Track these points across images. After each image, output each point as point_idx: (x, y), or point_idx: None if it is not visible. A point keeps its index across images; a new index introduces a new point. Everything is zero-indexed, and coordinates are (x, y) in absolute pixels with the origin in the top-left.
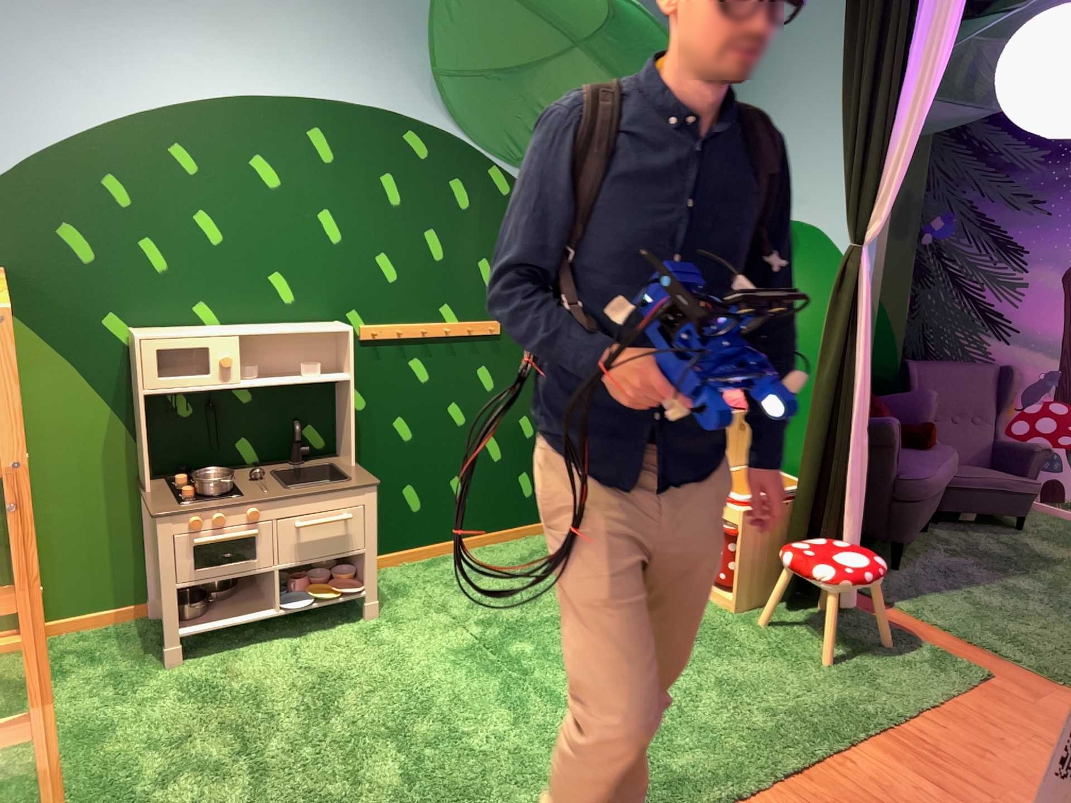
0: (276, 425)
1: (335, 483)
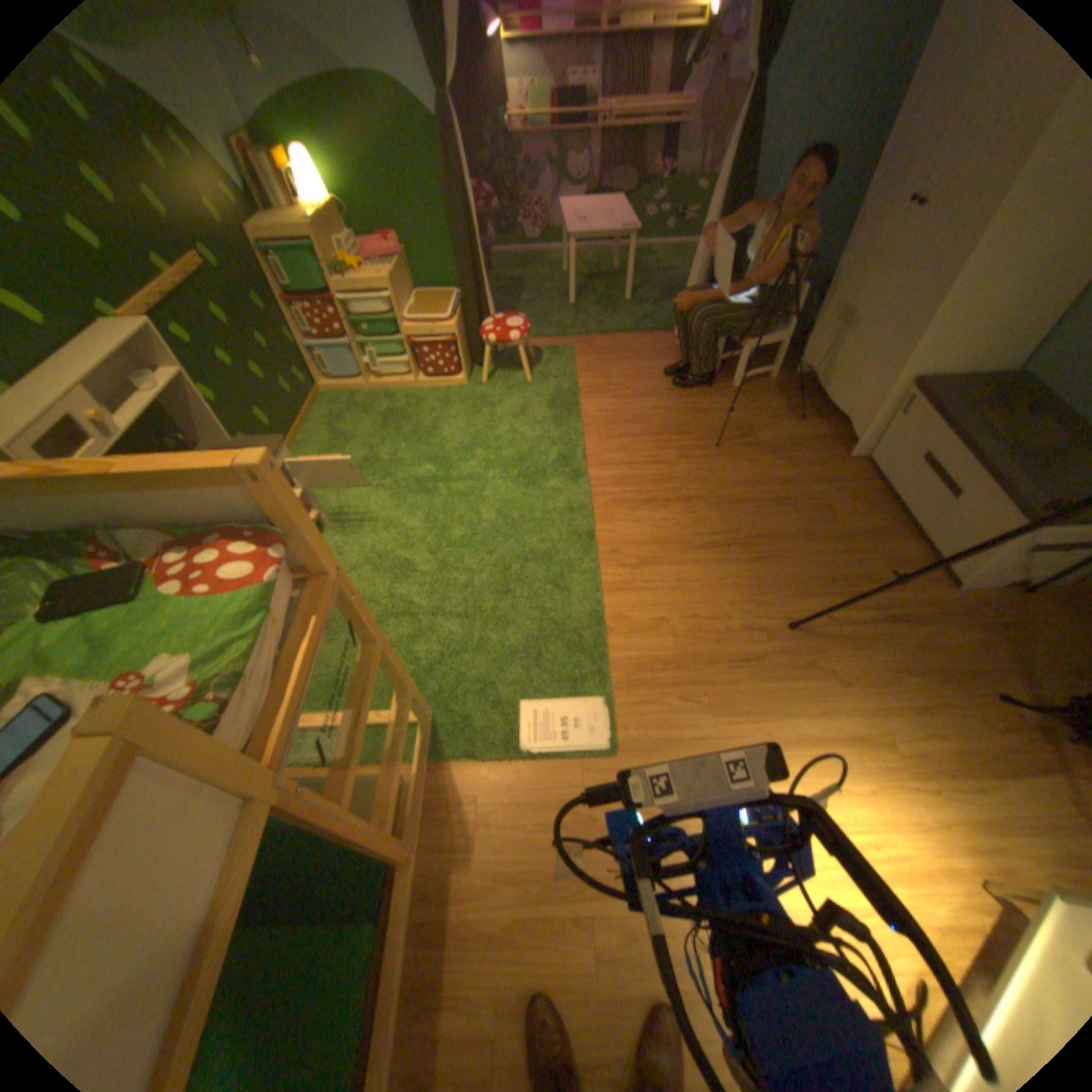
0: None
1: None
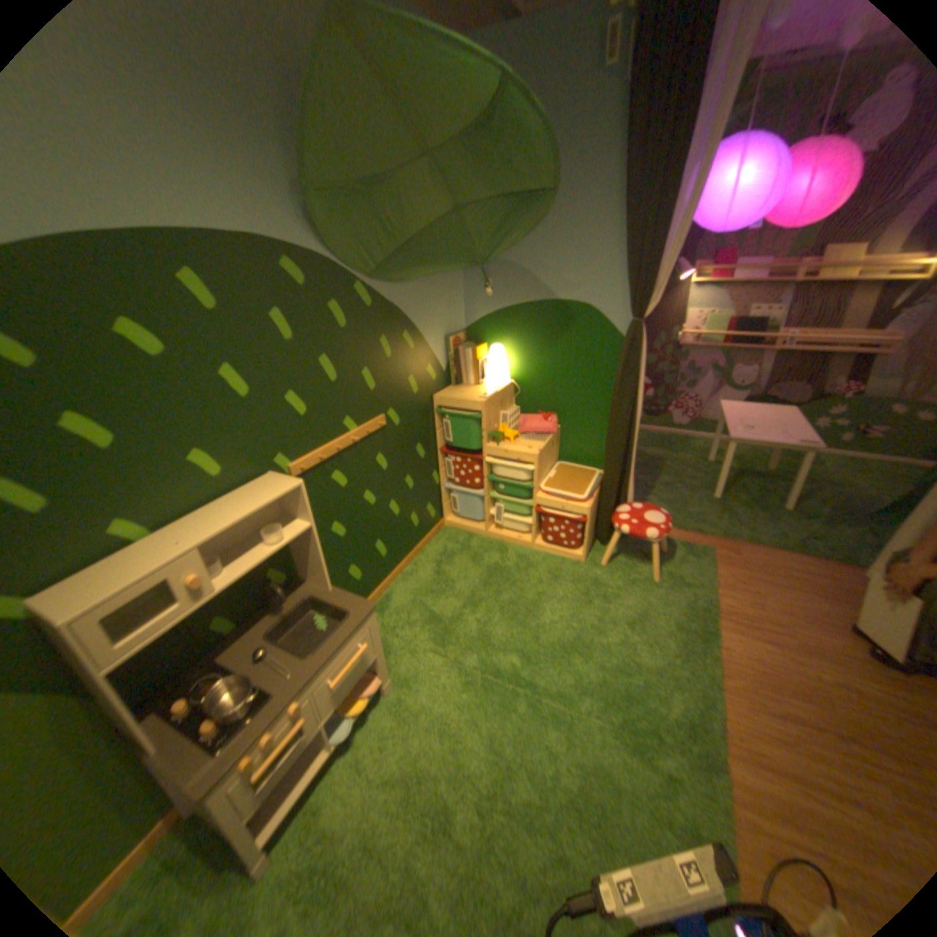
0: (237, 591)
1: (338, 629)
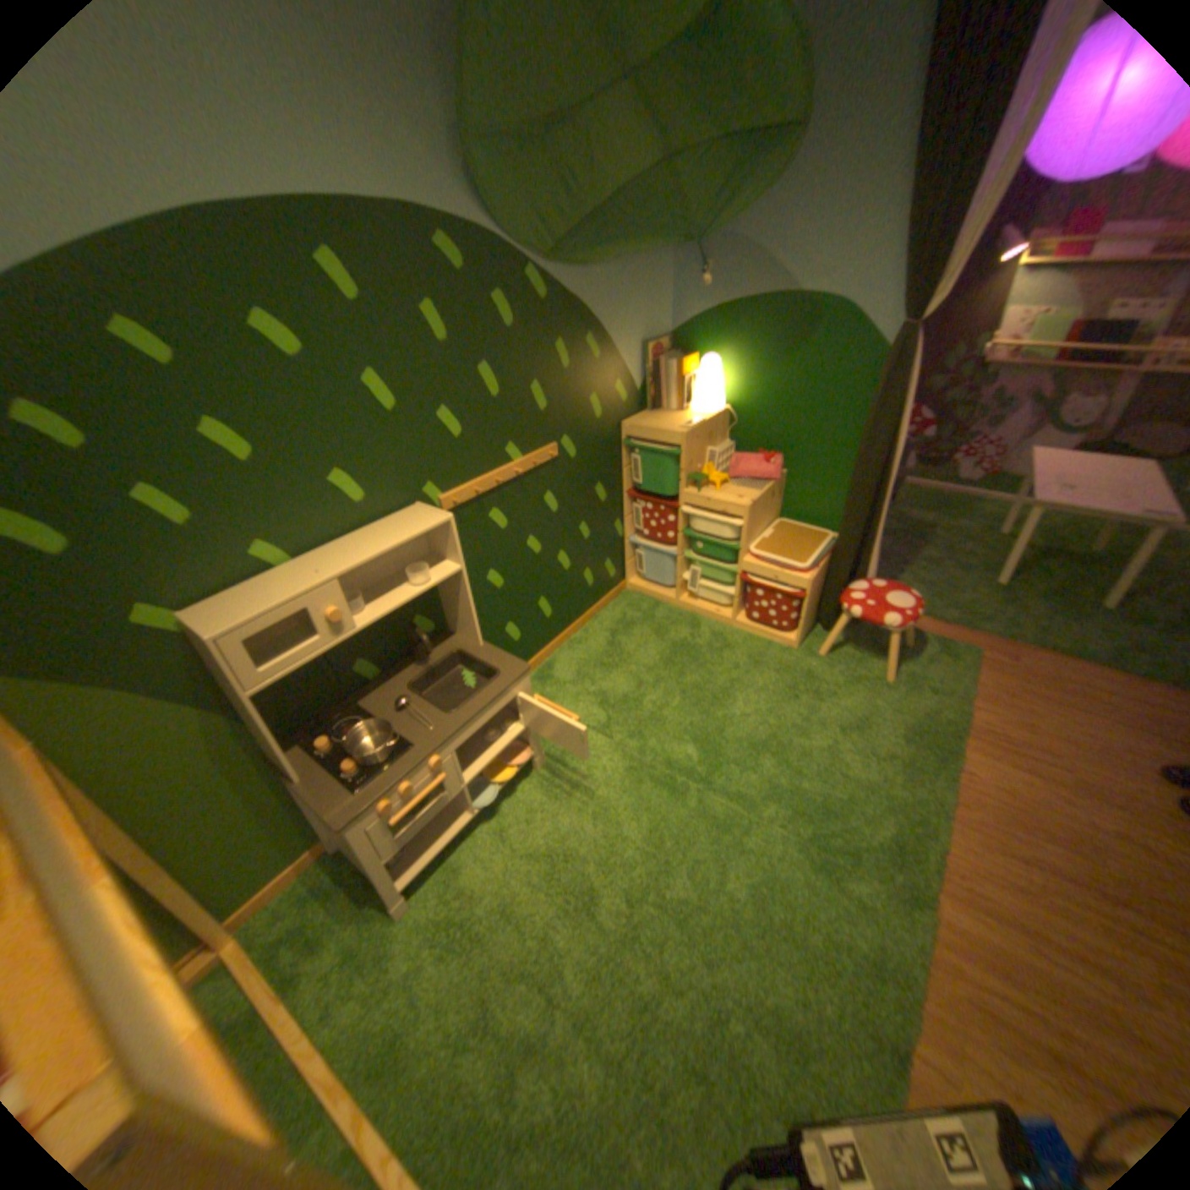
0: (381, 634)
1: (487, 688)
